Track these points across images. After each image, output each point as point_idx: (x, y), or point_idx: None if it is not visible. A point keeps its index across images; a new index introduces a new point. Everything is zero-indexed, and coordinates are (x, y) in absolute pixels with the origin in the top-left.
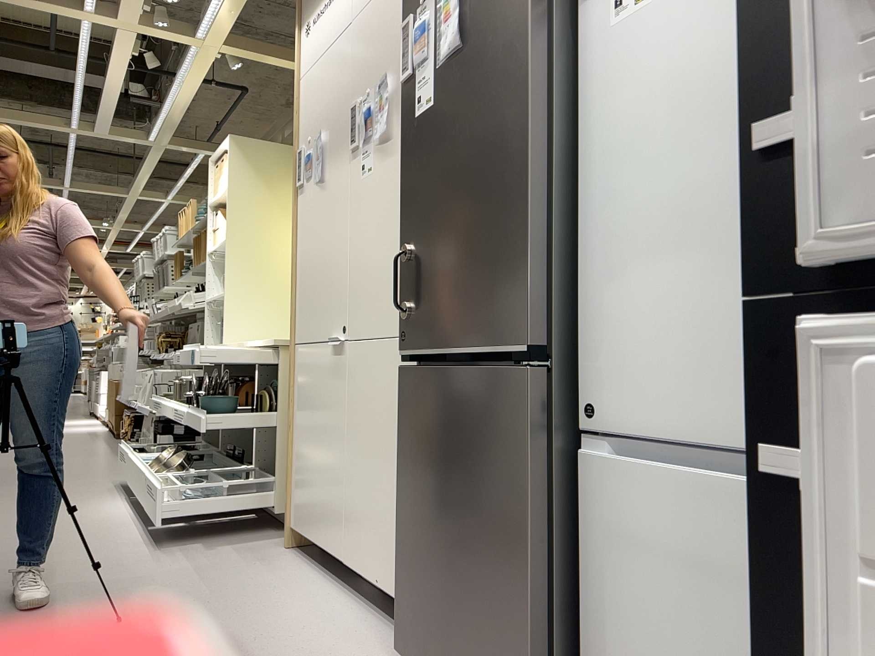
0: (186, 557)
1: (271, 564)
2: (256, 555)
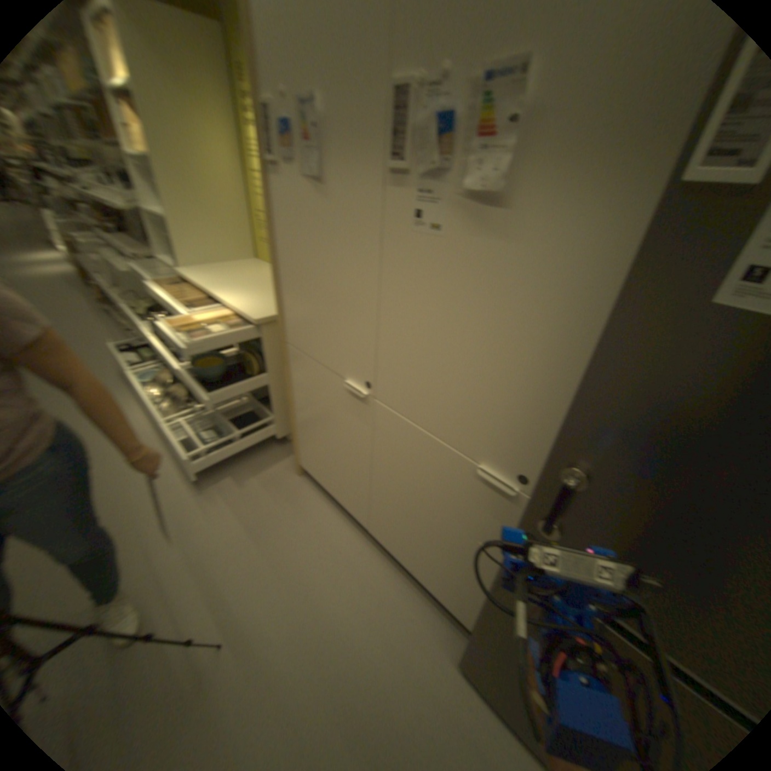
0: (224, 504)
1: (295, 504)
2: (277, 489)
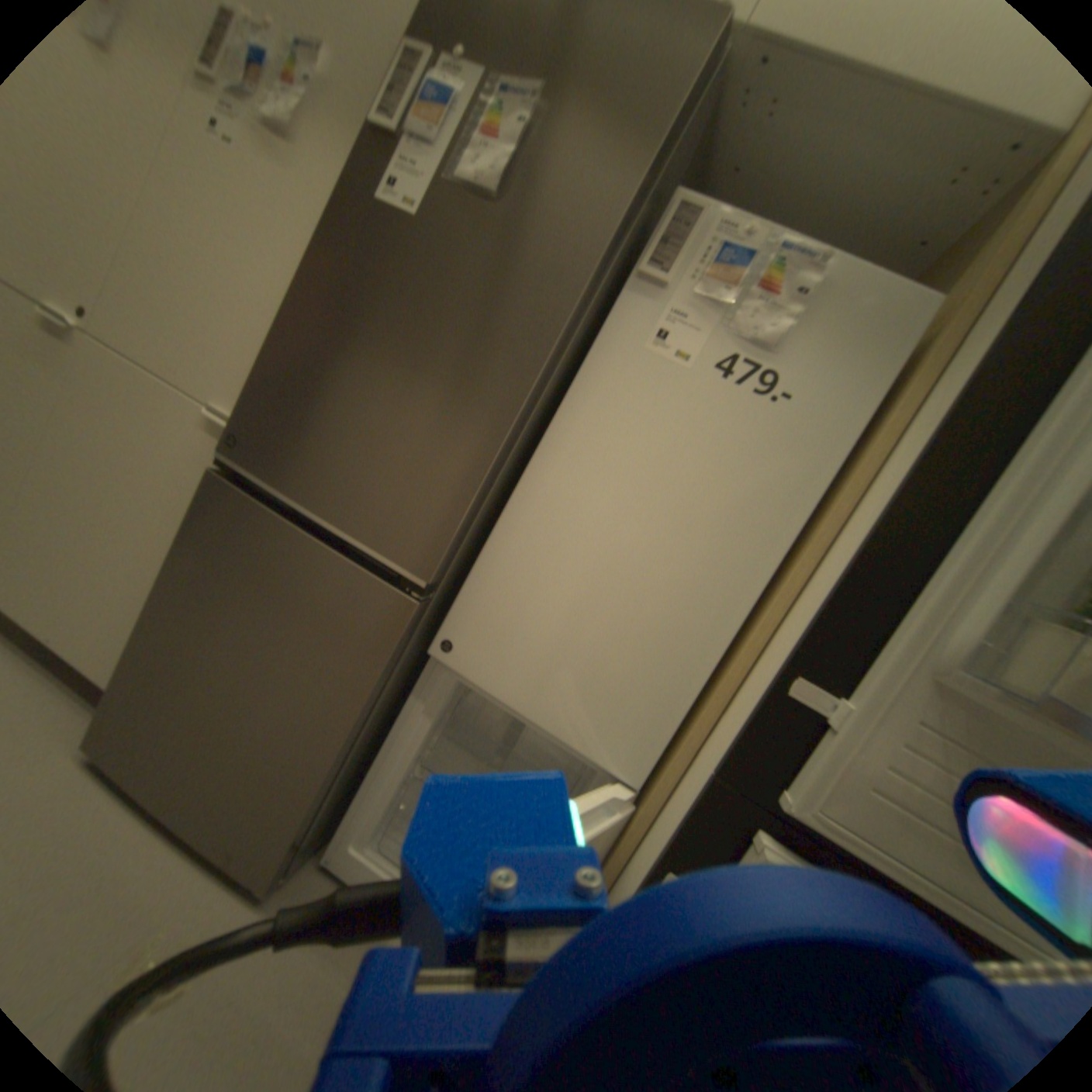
0: None
1: None
2: None
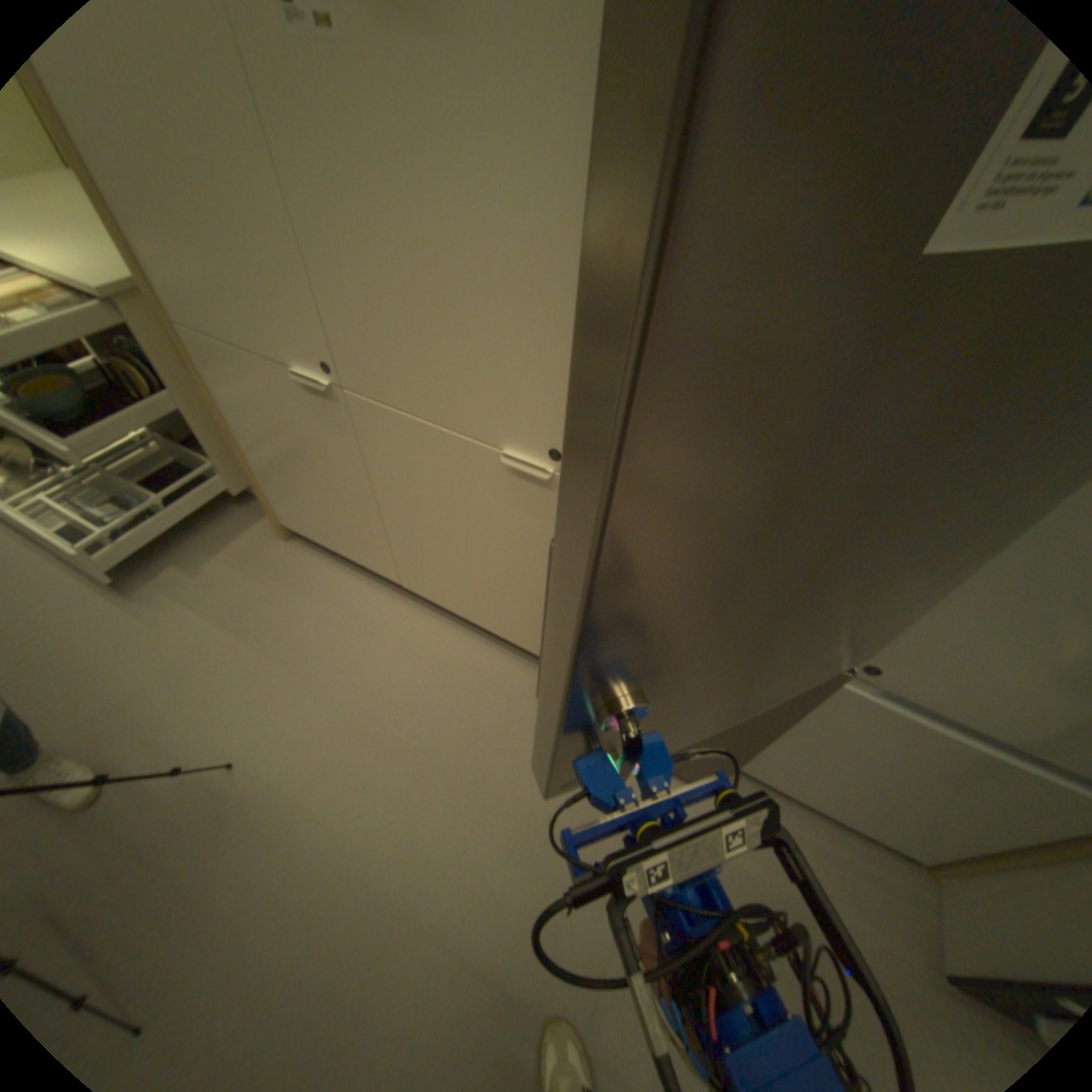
0: (180, 604)
1: (292, 579)
2: (259, 566)
